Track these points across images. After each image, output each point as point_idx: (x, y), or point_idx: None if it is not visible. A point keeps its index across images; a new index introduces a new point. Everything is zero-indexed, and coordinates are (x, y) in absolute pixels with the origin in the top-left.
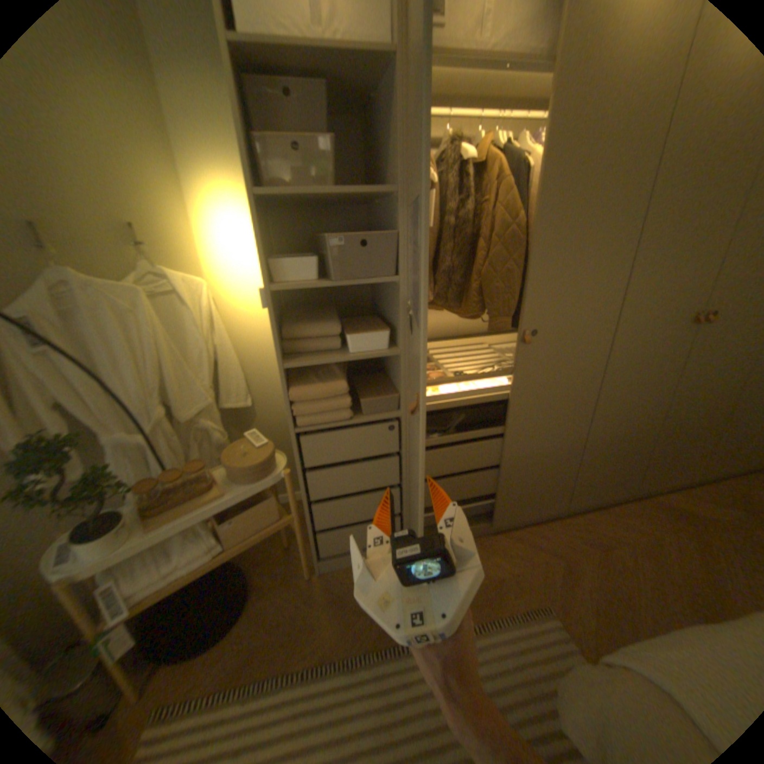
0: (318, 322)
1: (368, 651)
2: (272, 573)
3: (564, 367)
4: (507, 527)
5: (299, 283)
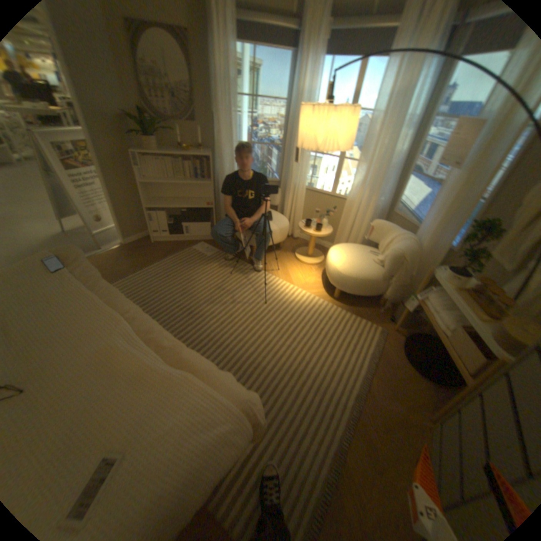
0: None
1: (360, 417)
2: (447, 405)
3: None
4: None
5: None
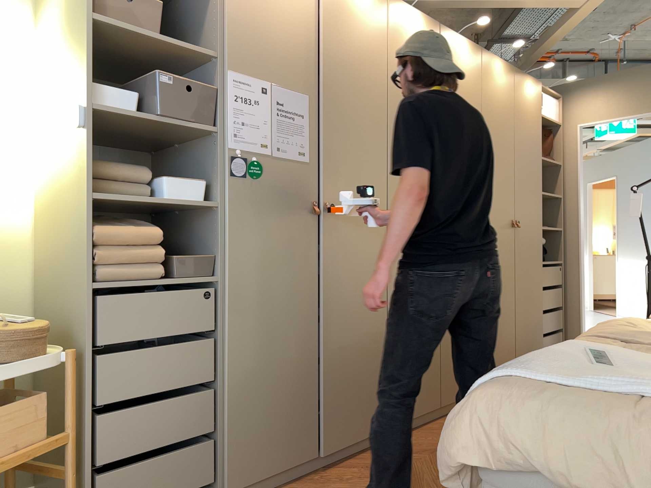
0: (124, 165)
1: None
2: None
3: (358, 245)
4: (334, 457)
5: (119, 110)
